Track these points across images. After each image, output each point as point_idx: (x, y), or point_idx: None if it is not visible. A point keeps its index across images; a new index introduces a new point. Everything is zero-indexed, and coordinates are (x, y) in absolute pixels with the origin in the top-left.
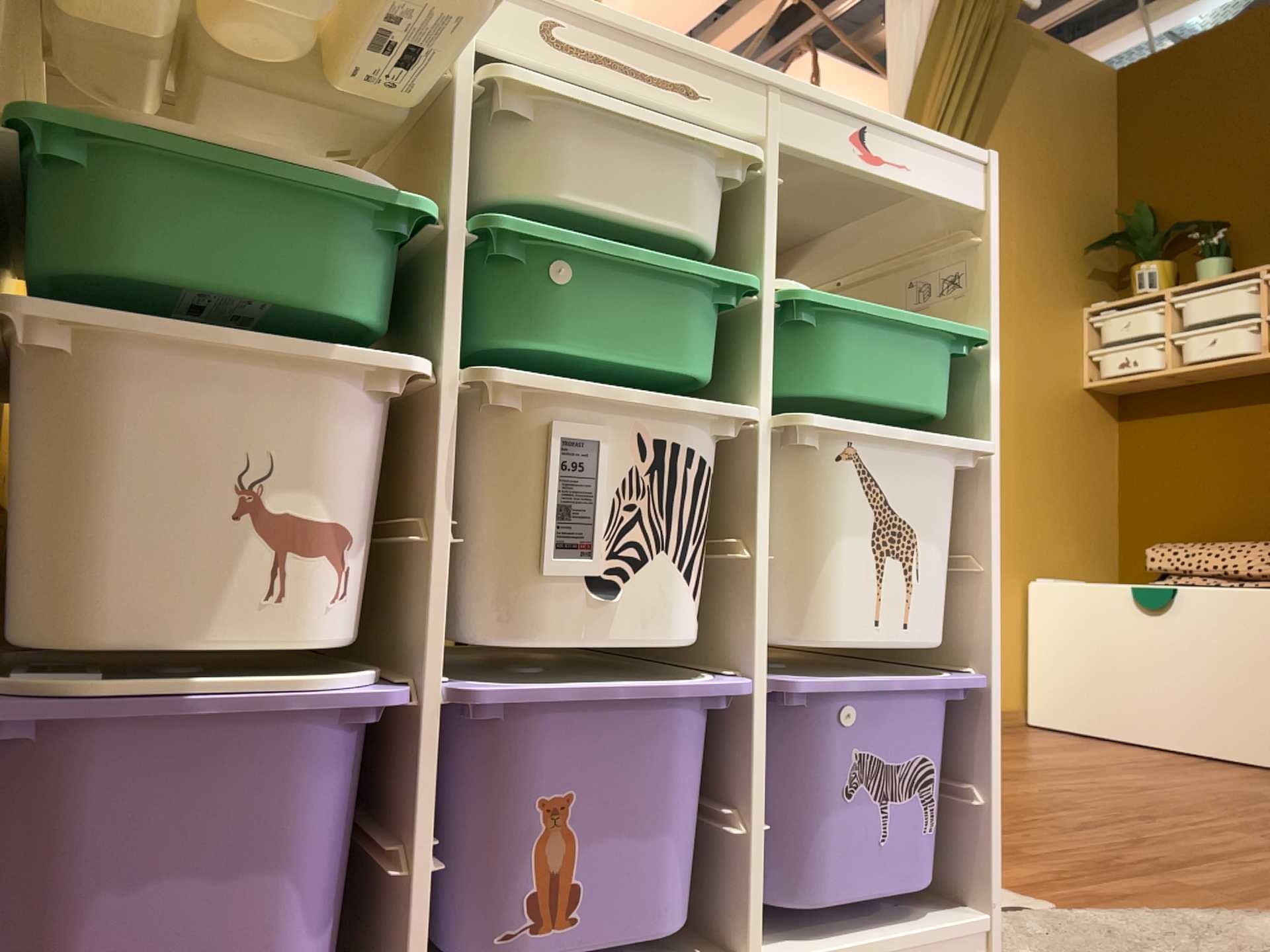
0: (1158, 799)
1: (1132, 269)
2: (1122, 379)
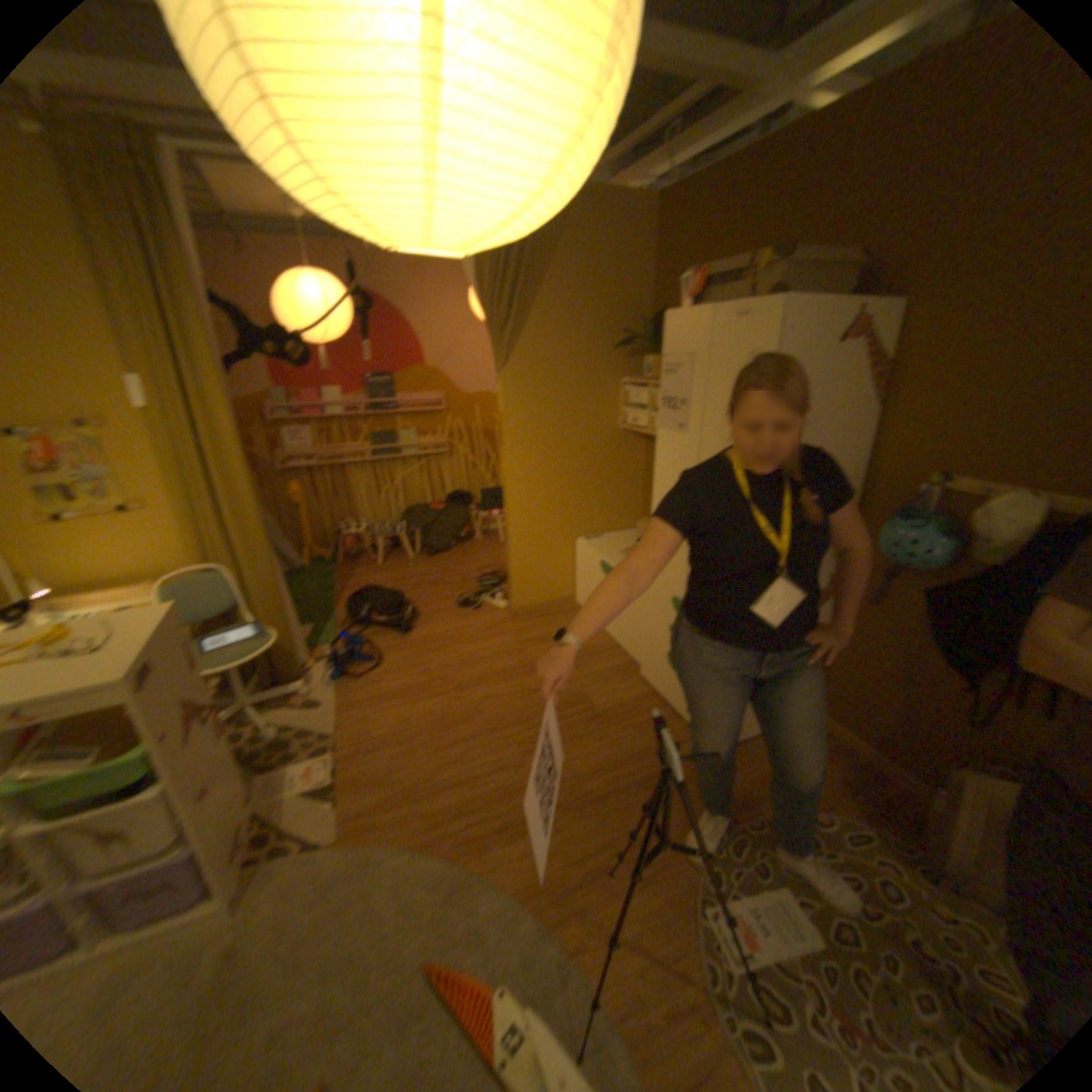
0: (521, 715)
1: (646, 359)
2: (634, 431)
